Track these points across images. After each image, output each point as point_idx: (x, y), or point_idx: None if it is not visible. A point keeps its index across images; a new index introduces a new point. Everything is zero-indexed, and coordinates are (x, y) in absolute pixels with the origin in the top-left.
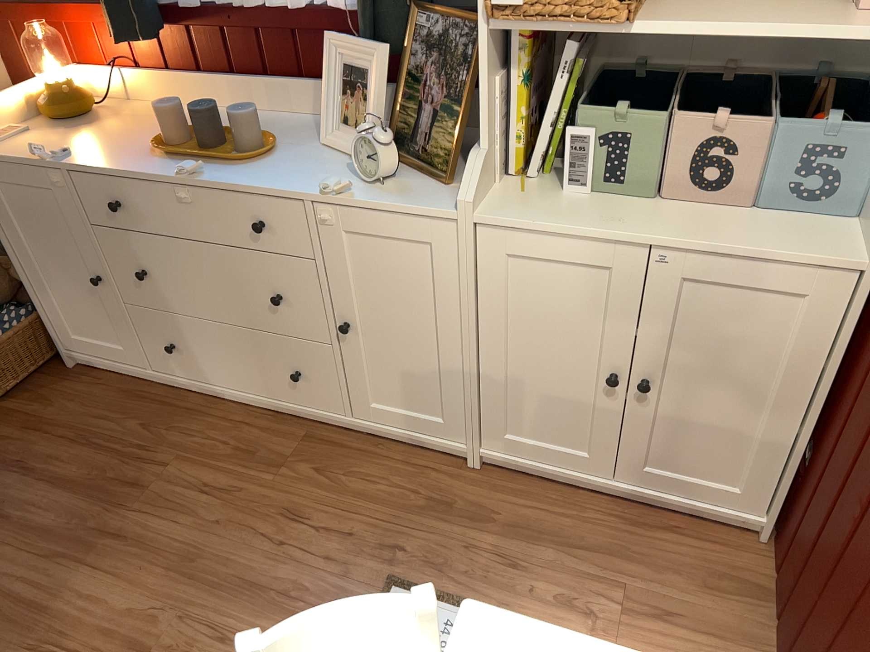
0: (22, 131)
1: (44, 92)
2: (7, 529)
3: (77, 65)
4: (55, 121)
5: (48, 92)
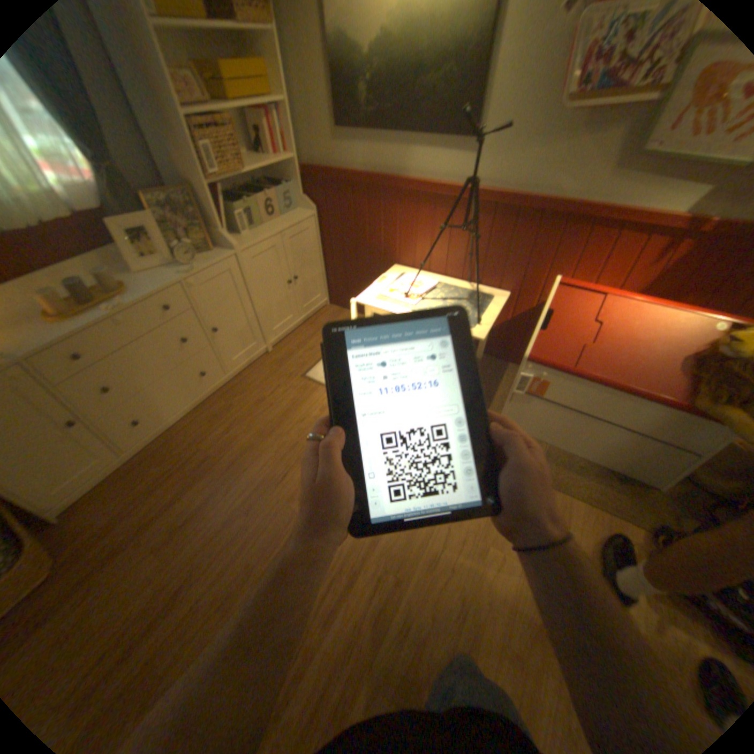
0: None
1: None
2: (193, 520)
3: None
4: None
5: None
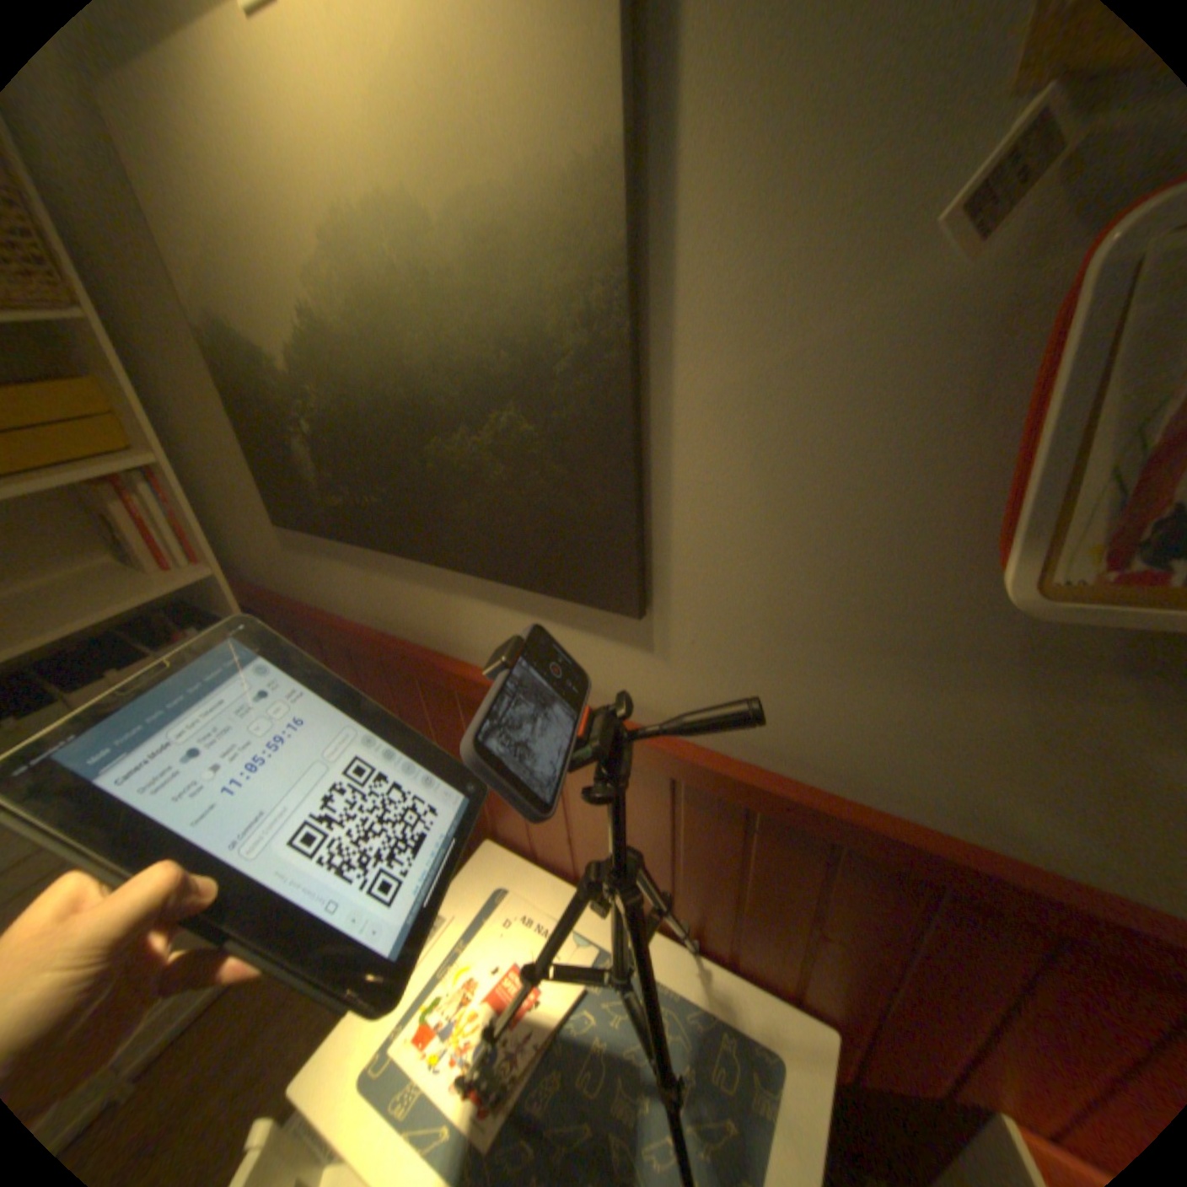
0: None
1: None
2: None
3: None
4: None
5: None
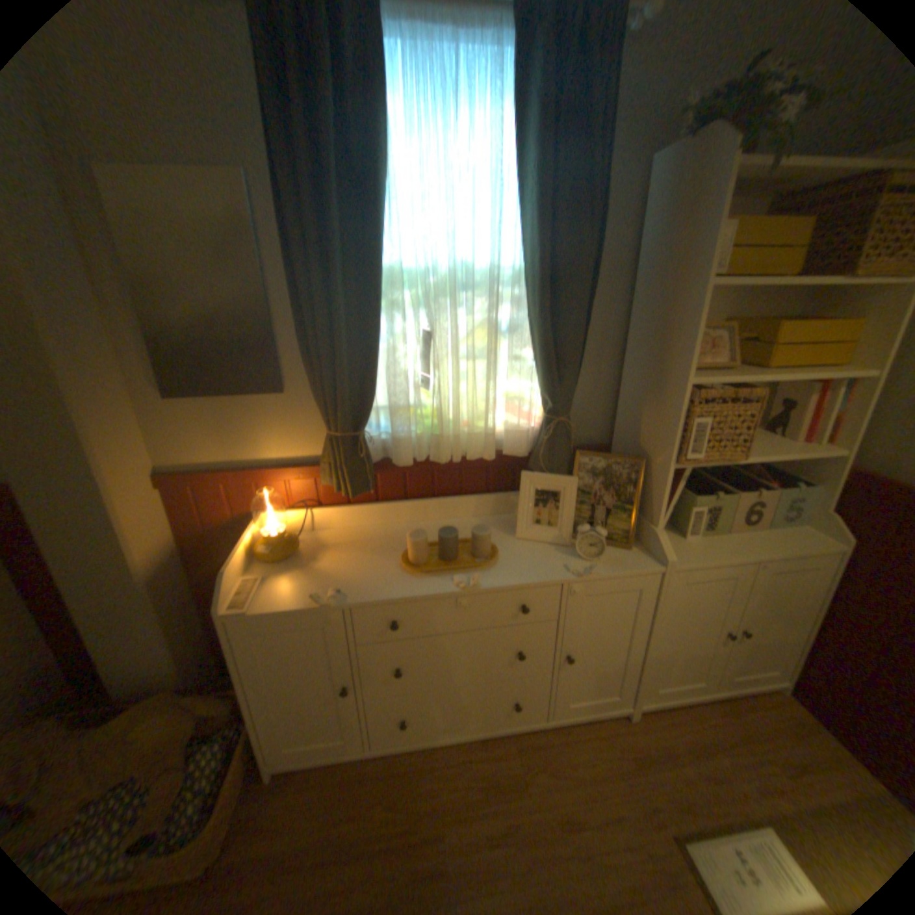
0: (259, 582)
1: (262, 543)
2: None
3: (283, 515)
4: (275, 565)
5: (270, 542)
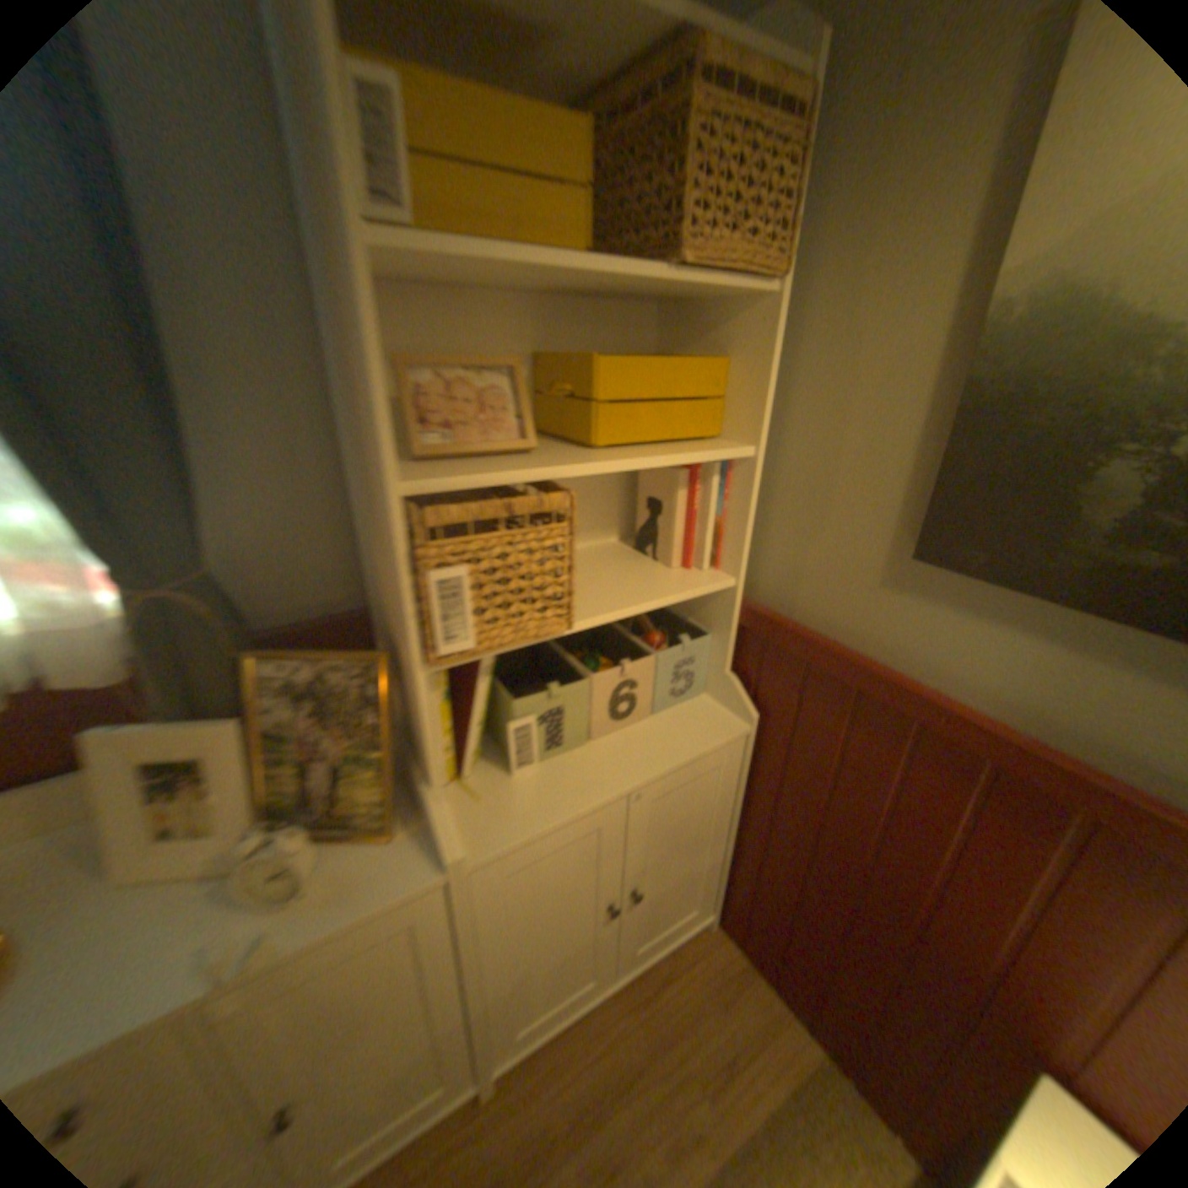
0: None
1: None
2: None
3: None
4: None
5: None
